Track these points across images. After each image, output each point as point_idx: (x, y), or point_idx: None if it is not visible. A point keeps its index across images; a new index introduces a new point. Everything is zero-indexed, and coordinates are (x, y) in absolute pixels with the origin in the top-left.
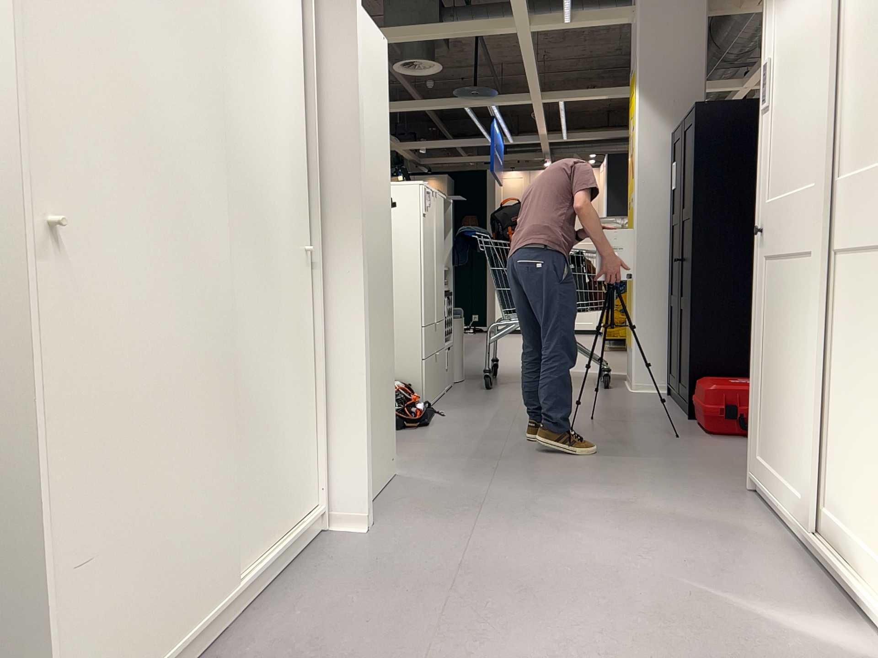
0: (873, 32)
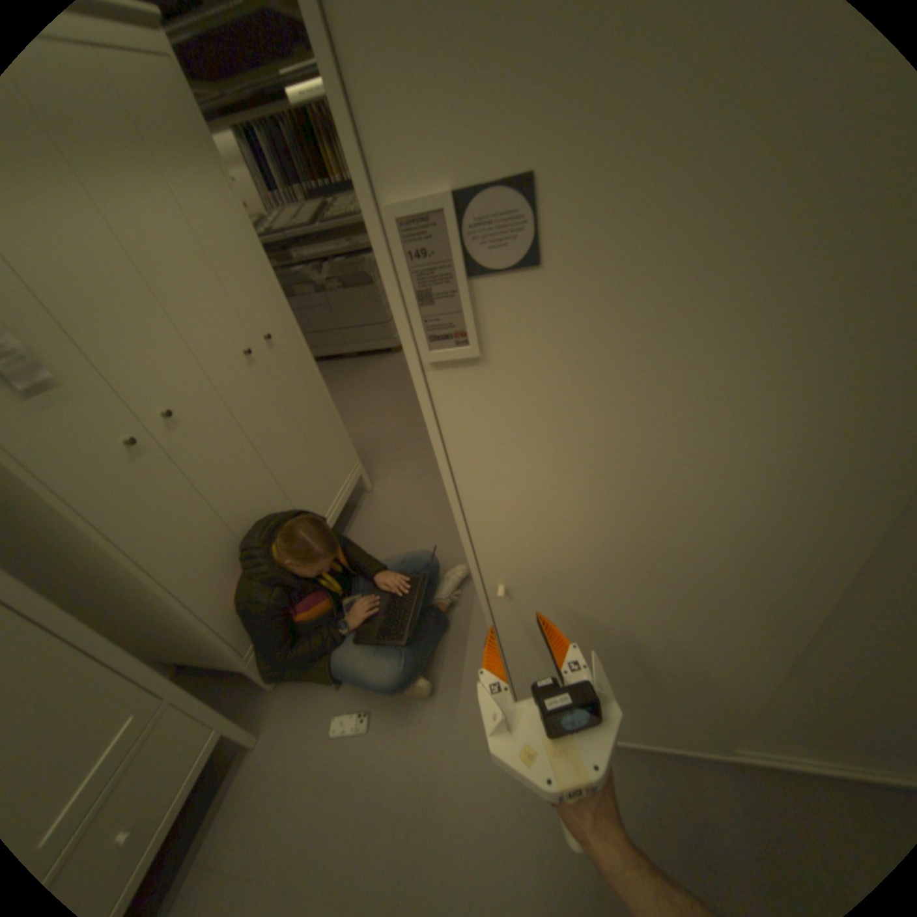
0: None
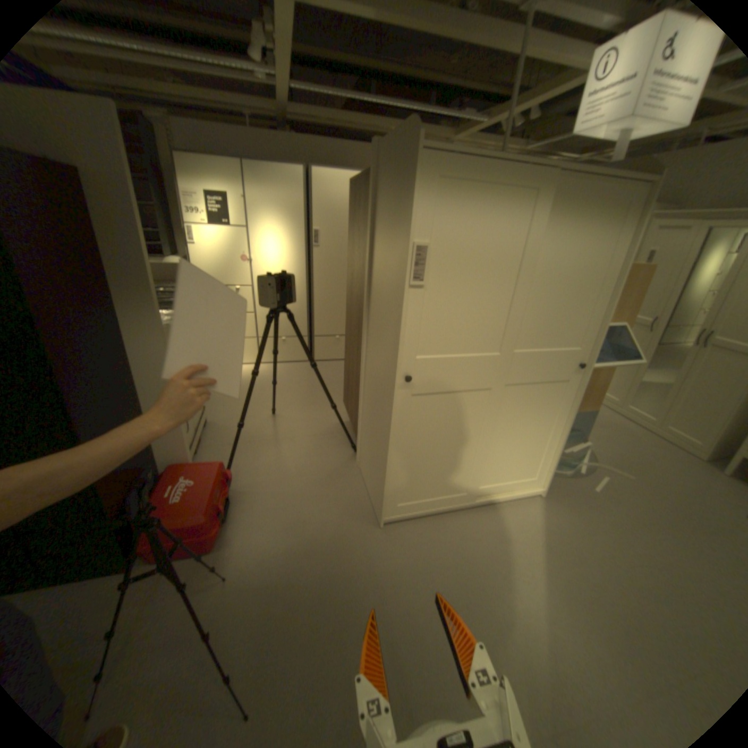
0: (562, 288)
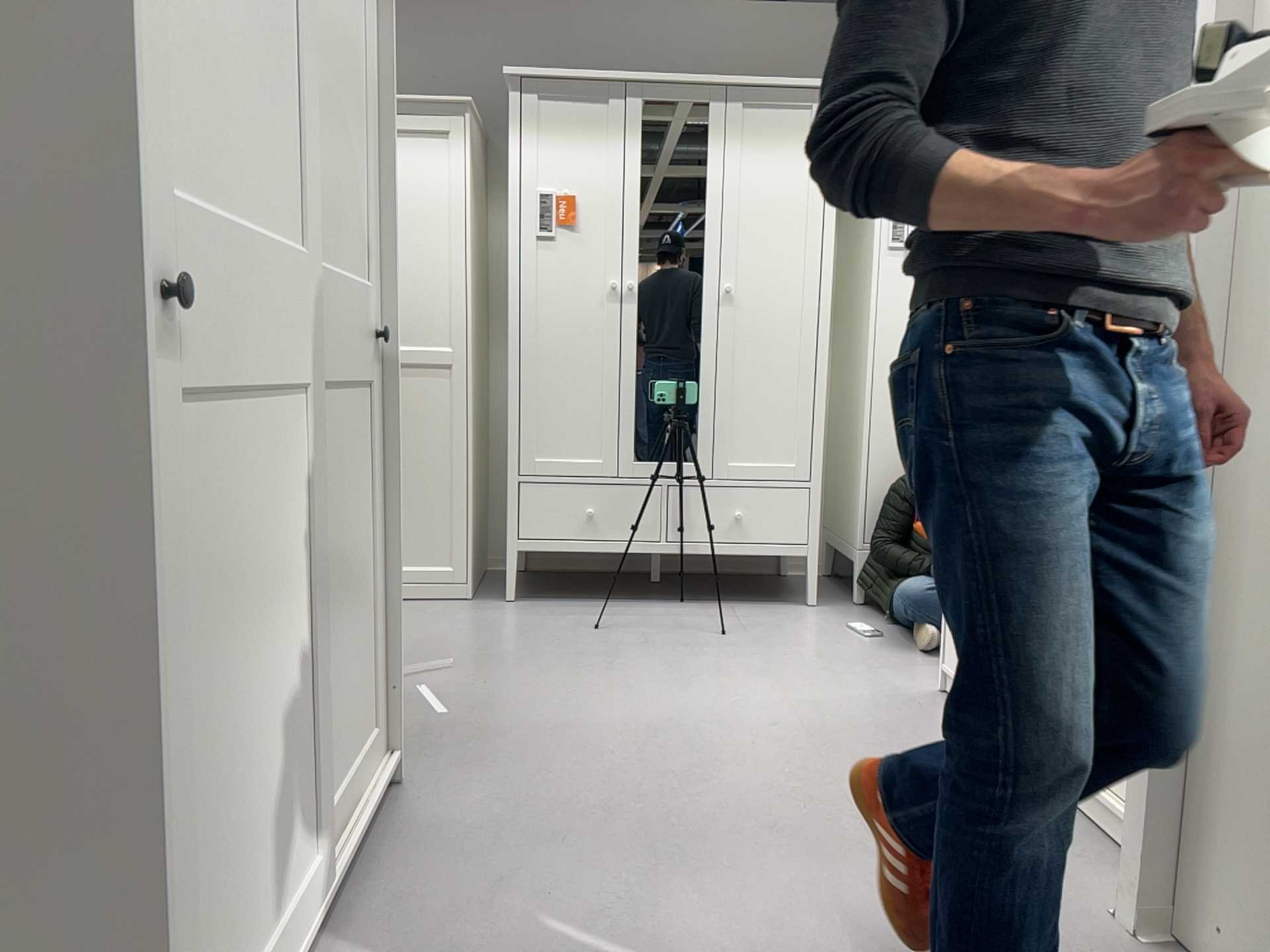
0: (327, 78)
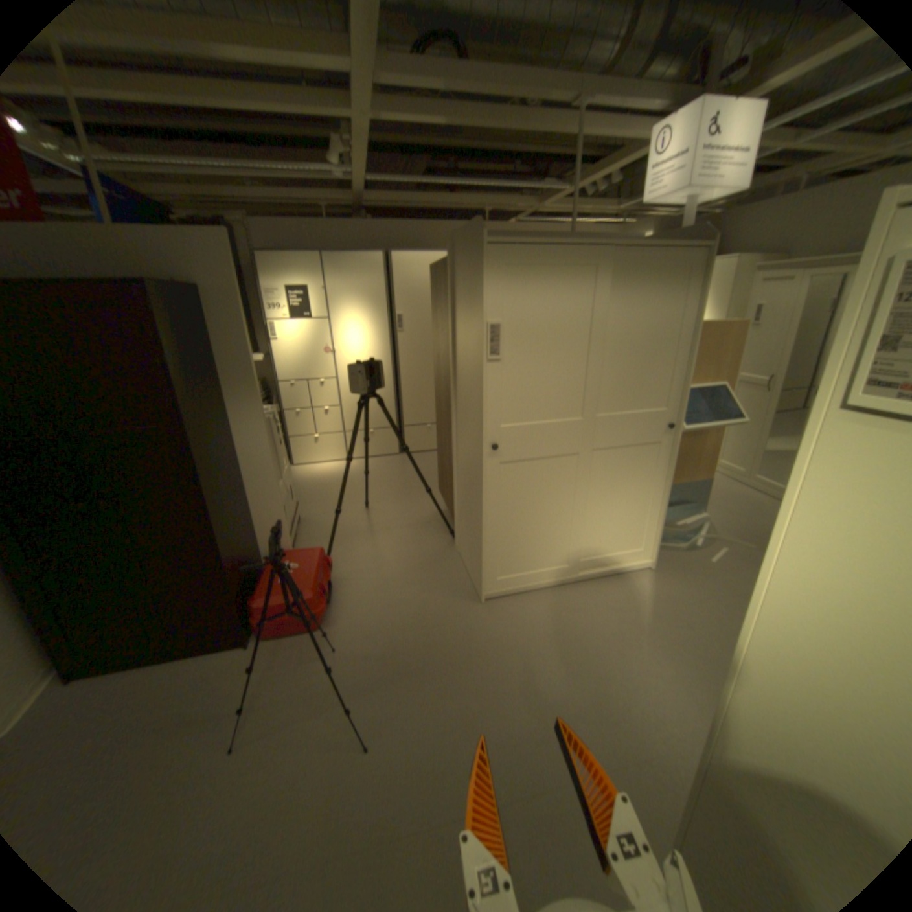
0: (636, 351)
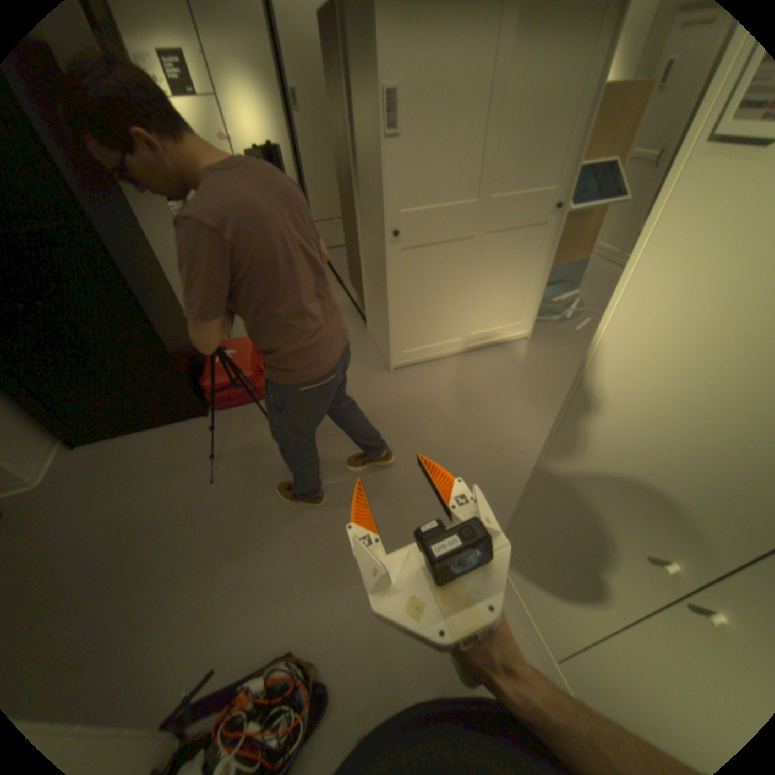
0: (535, 120)
